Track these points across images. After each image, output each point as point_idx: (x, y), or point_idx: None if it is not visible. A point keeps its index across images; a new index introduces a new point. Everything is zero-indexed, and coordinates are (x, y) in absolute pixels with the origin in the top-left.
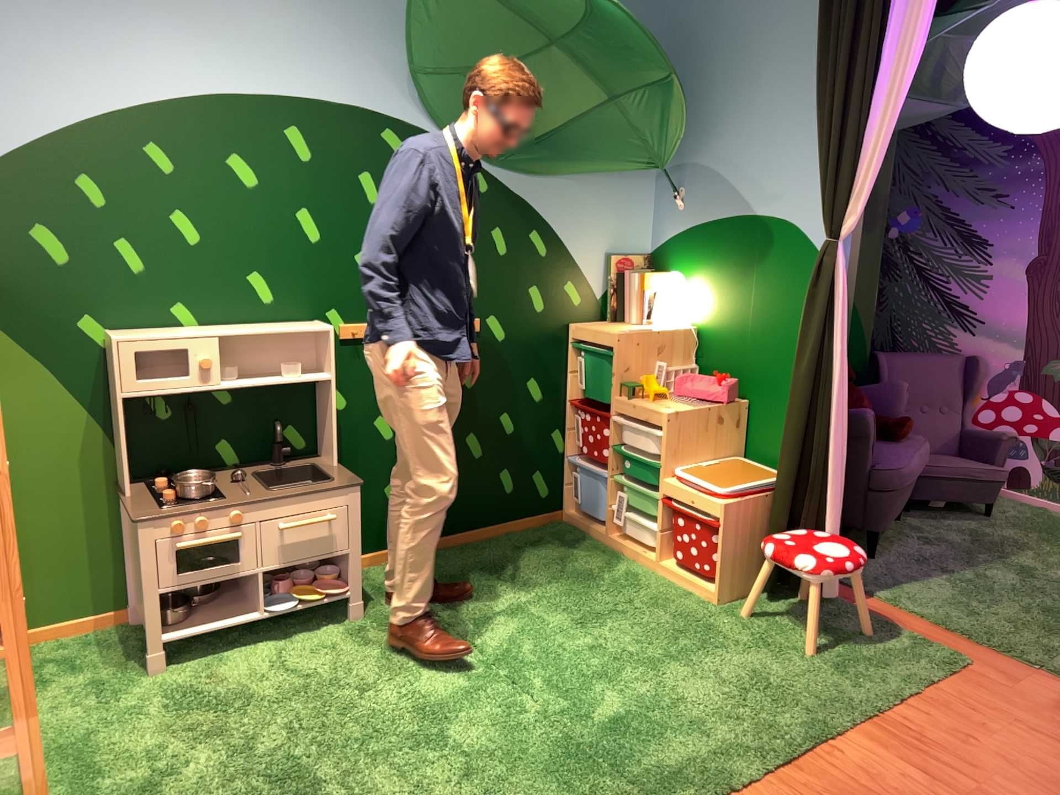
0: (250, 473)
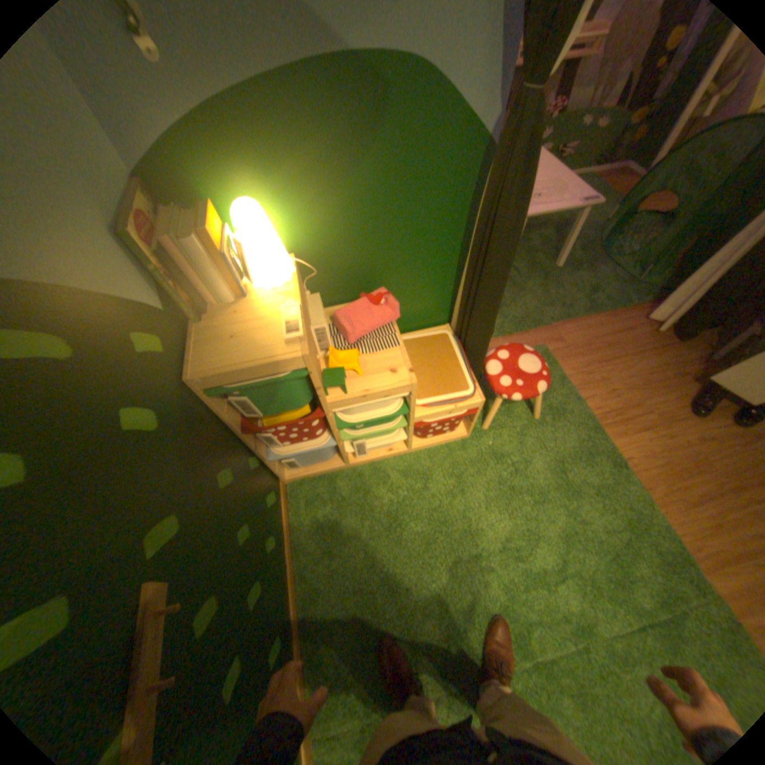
0: None
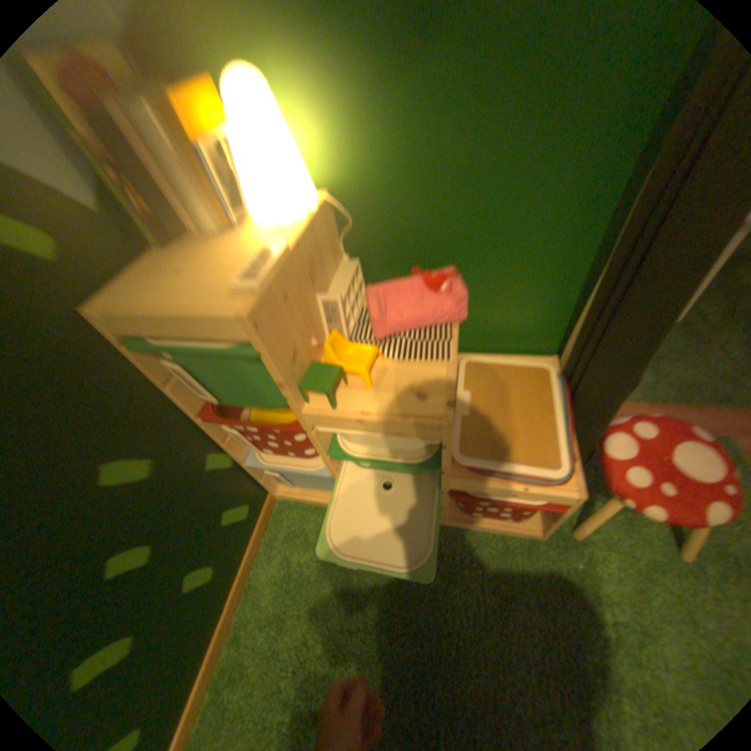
0: None
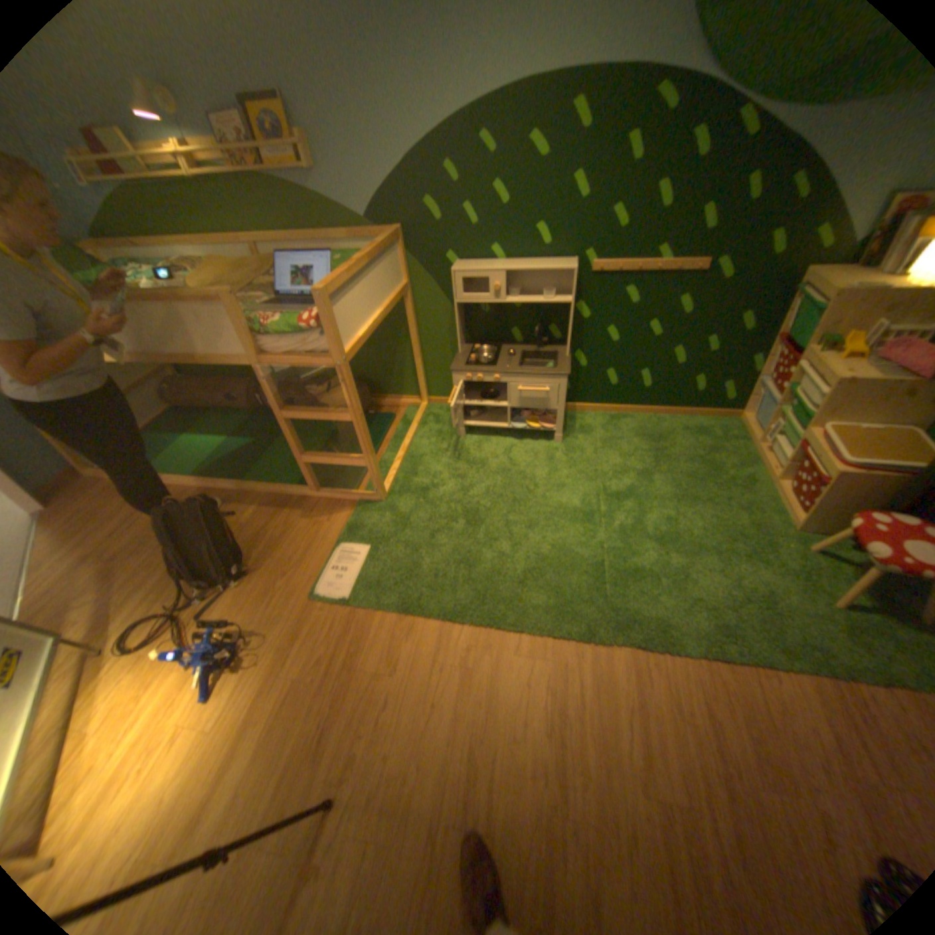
0: (520, 352)
